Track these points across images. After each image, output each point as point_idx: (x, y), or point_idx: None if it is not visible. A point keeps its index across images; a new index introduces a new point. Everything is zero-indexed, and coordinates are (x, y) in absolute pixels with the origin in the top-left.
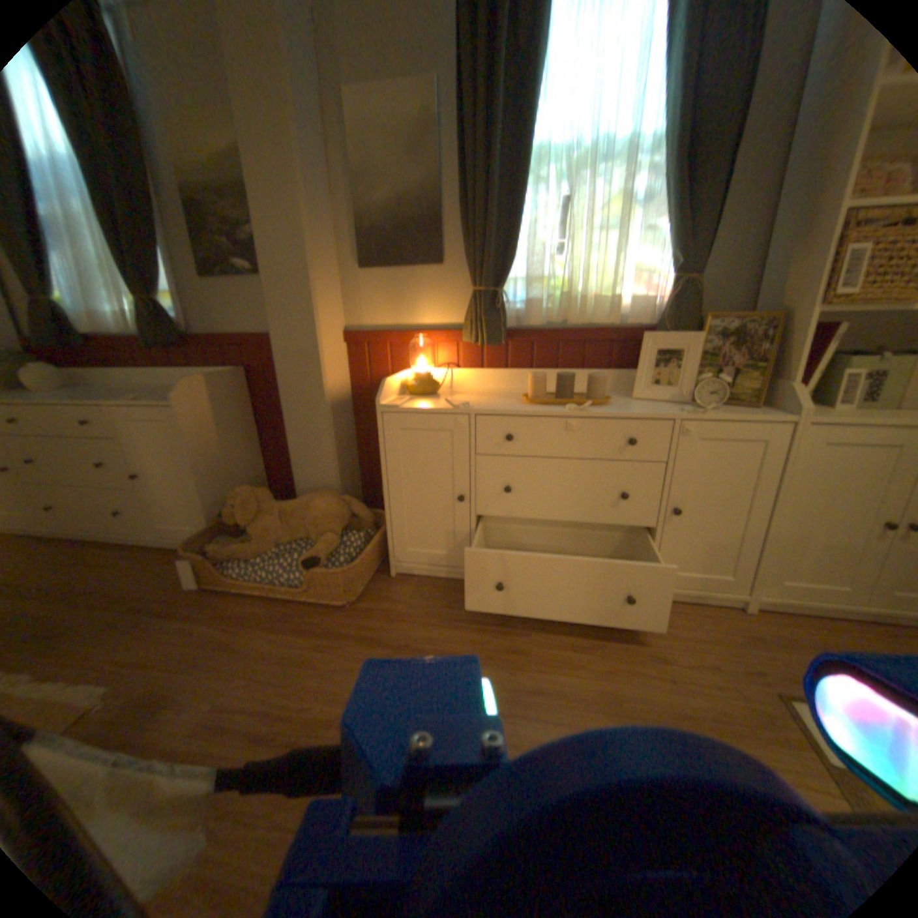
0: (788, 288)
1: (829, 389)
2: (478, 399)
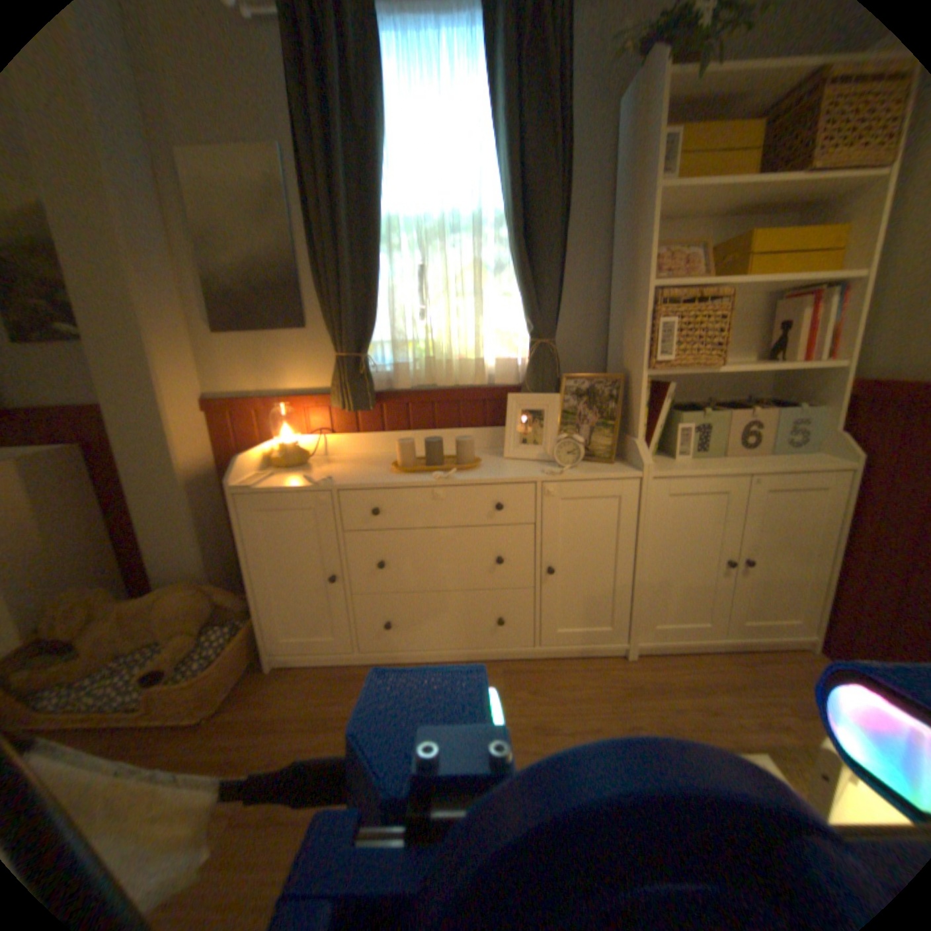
0: (626, 351)
1: (672, 441)
2: (350, 468)
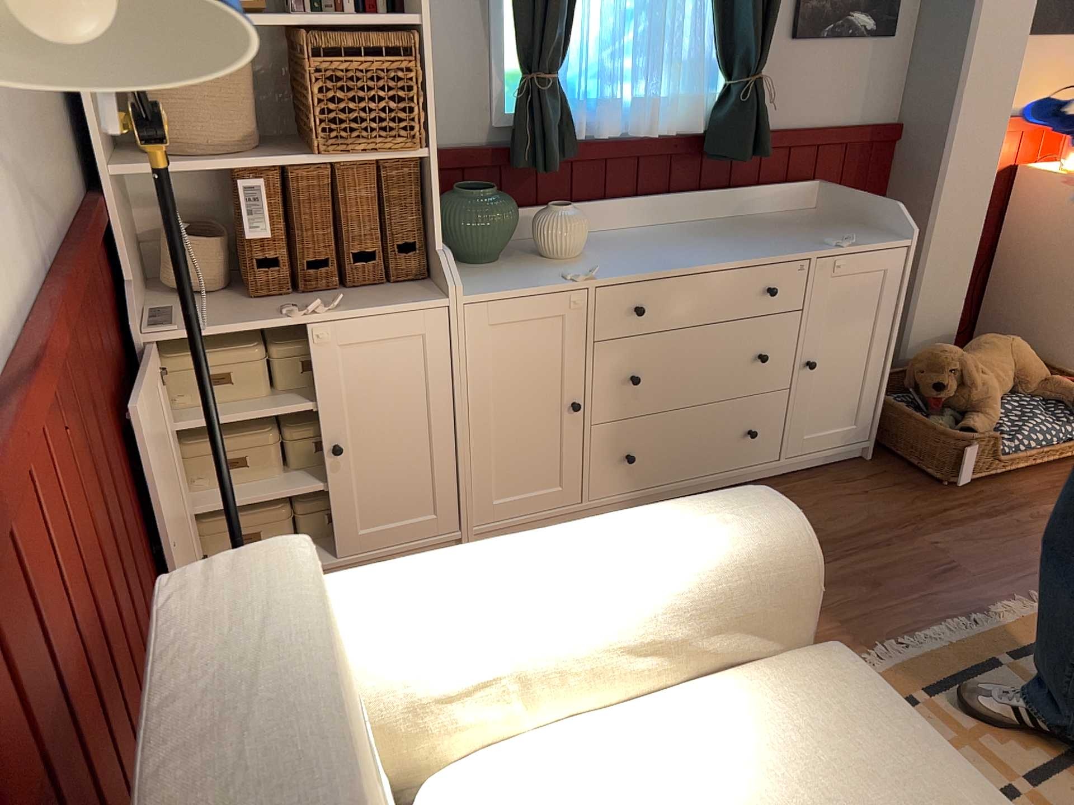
0: None
1: None
2: None
